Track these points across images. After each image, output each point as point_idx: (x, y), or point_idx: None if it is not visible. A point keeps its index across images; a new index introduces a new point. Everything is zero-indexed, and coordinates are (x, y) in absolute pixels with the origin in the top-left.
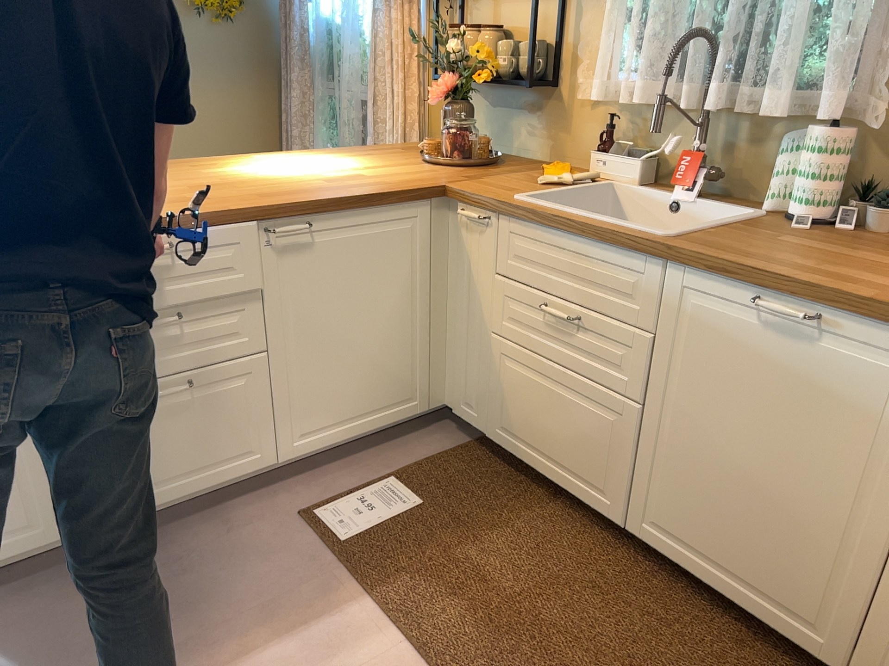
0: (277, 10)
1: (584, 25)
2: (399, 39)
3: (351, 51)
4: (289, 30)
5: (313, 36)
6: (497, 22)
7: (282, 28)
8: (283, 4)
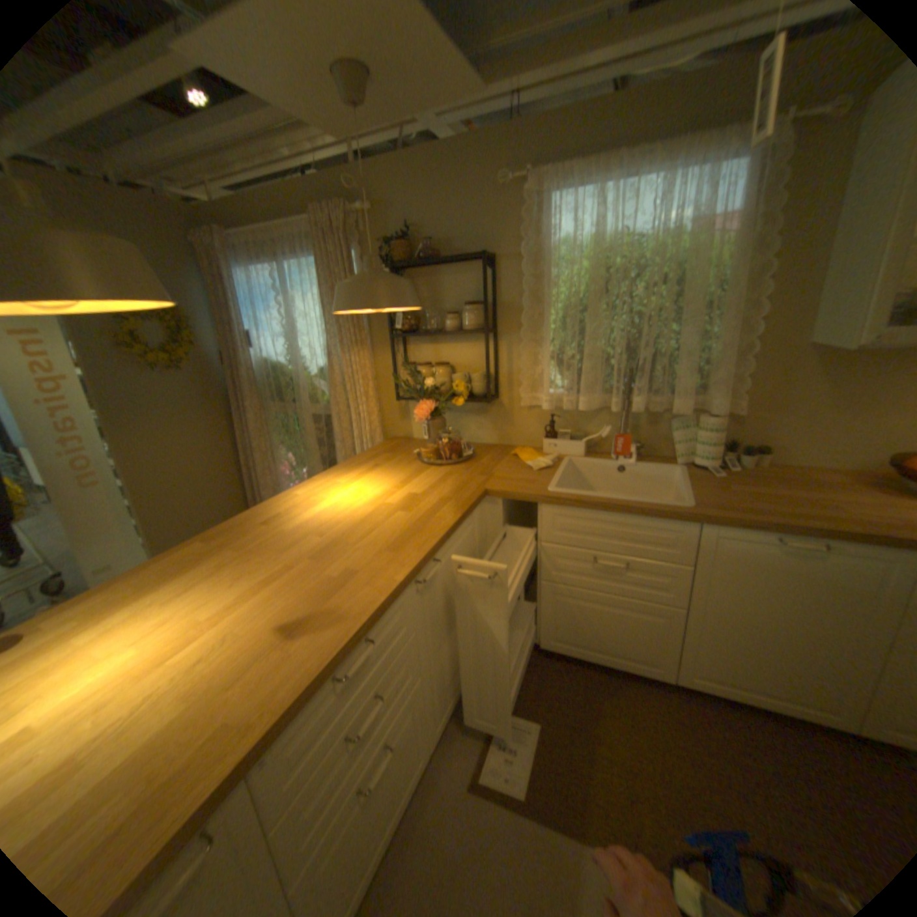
0: (212, 353)
1: (522, 361)
2: (359, 374)
3: (305, 382)
4: (234, 369)
5: (255, 370)
6: (439, 358)
7: (224, 367)
8: (218, 348)
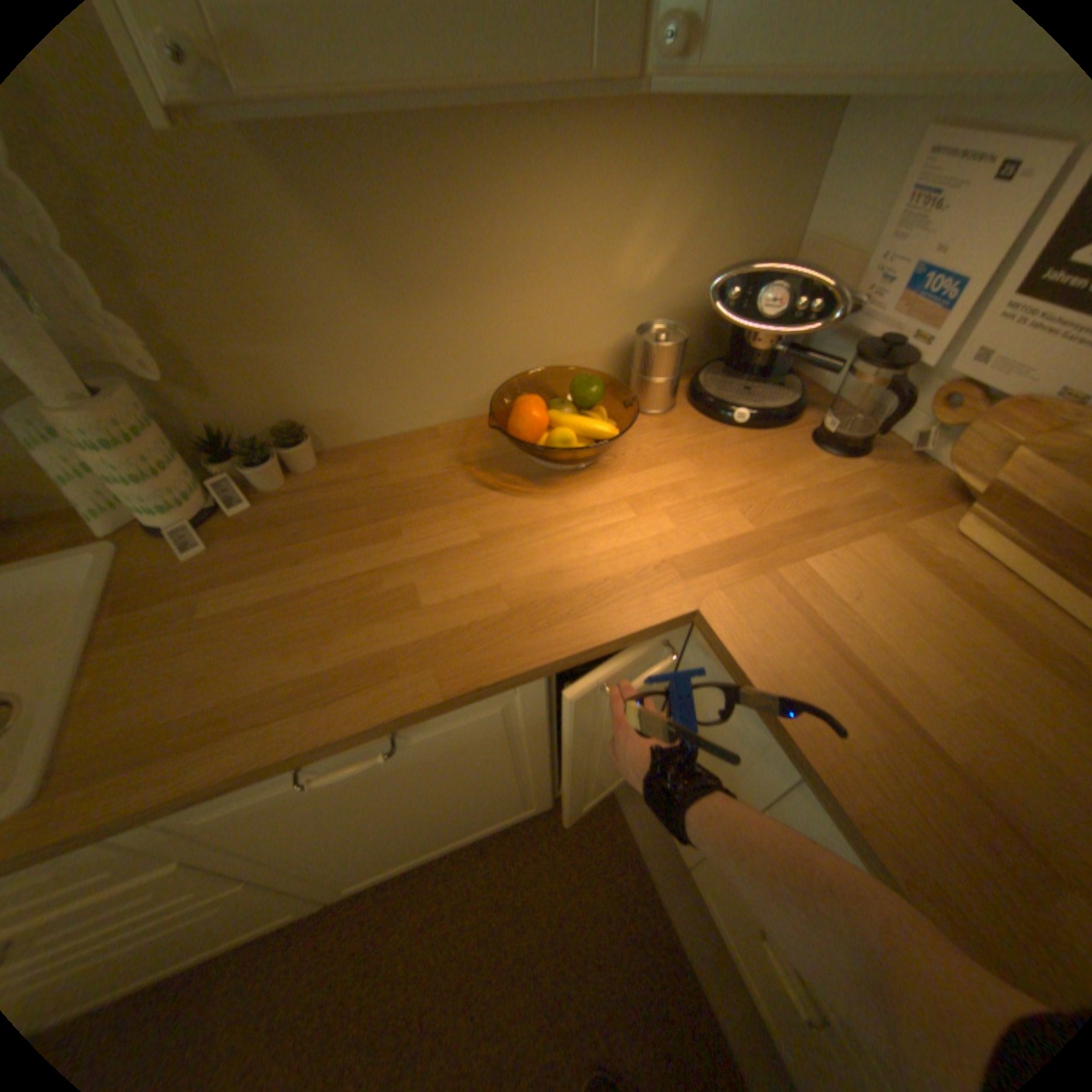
0: None
1: None
2: None
3: None
4: None
5: None
6: None
7: None
8: None
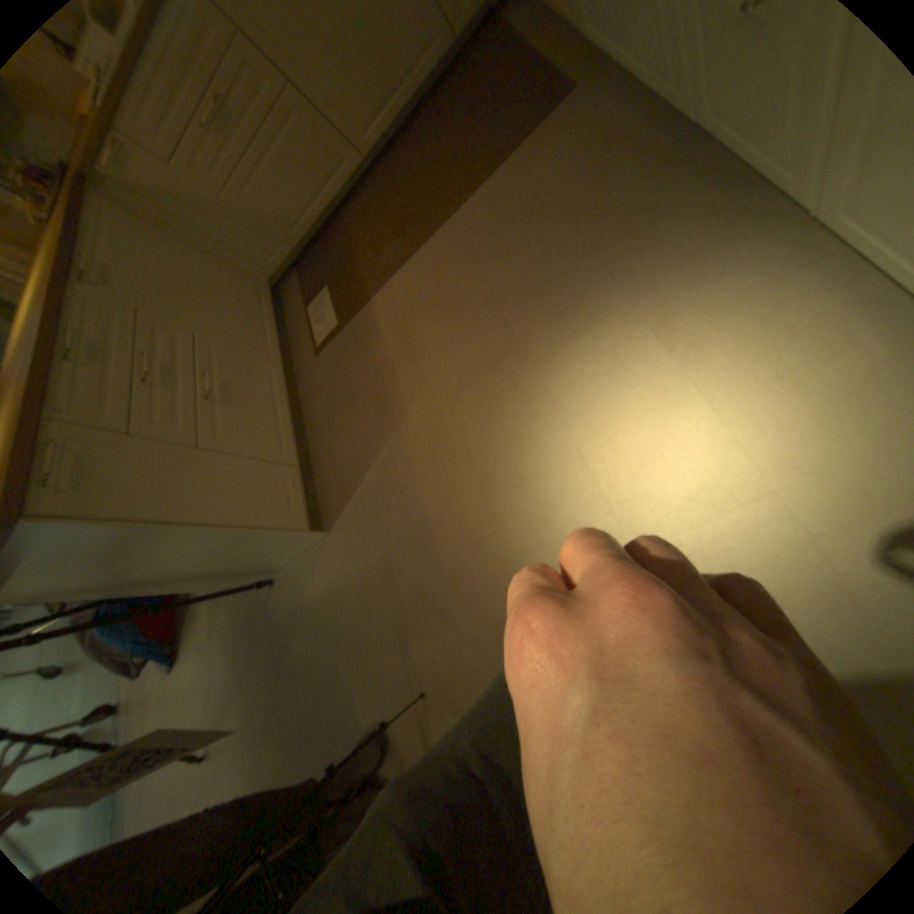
0: None
1: None
2: None
3: None
4: None
5: None
6: None
7: None
8: None
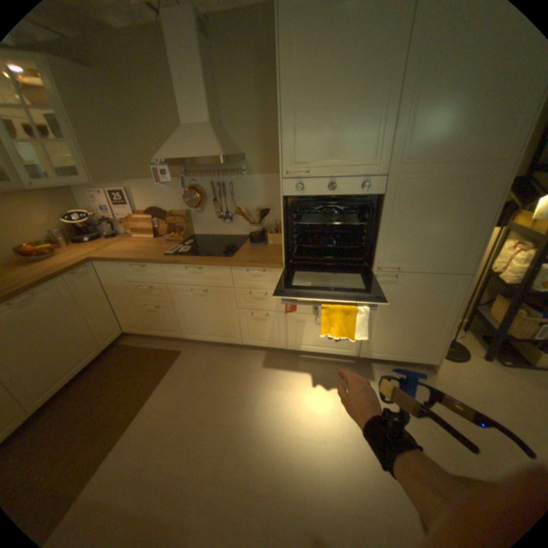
0: None
1: None
2: None
3: None
4: None
5: None
6: None
7: None
8: None
